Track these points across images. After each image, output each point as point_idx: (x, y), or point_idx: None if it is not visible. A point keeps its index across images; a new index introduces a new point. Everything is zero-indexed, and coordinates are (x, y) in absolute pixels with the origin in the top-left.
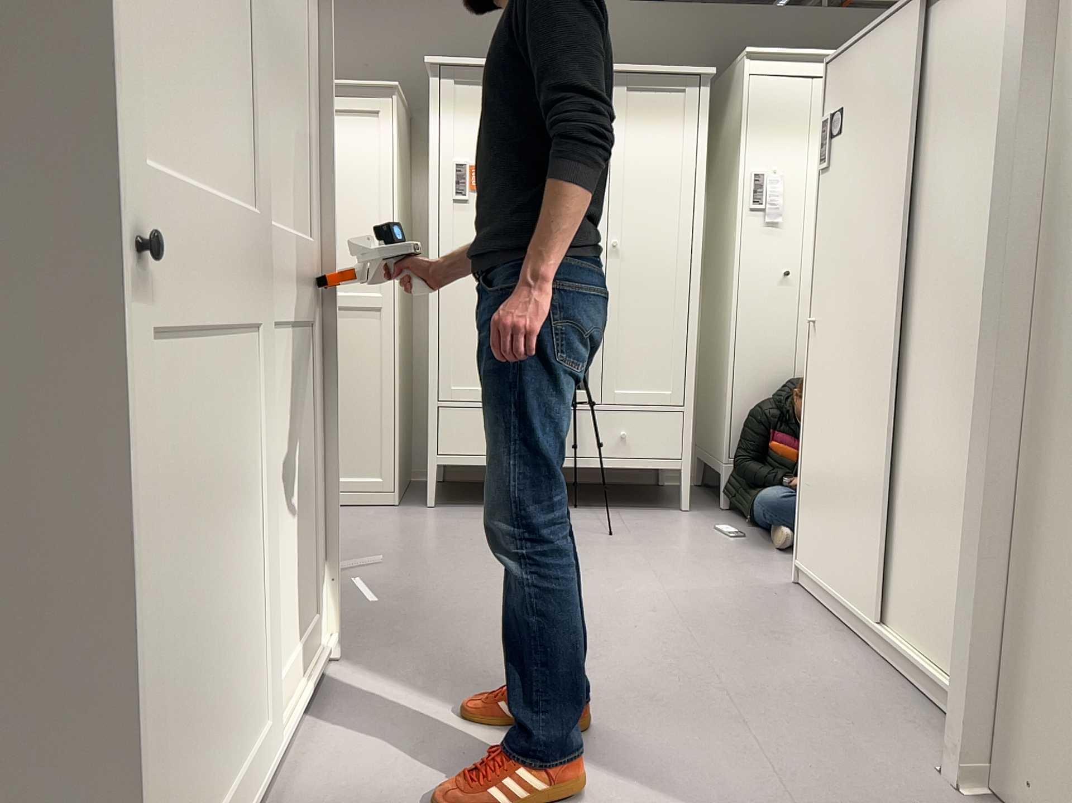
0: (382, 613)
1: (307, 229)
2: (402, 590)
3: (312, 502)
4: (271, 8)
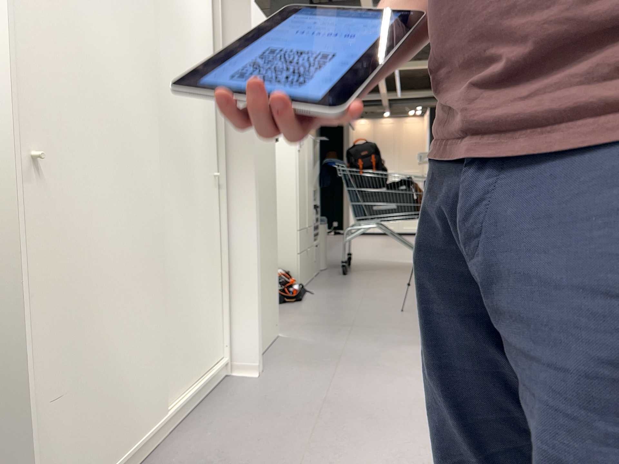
0: None
1: None
2: None
3: None
4: None
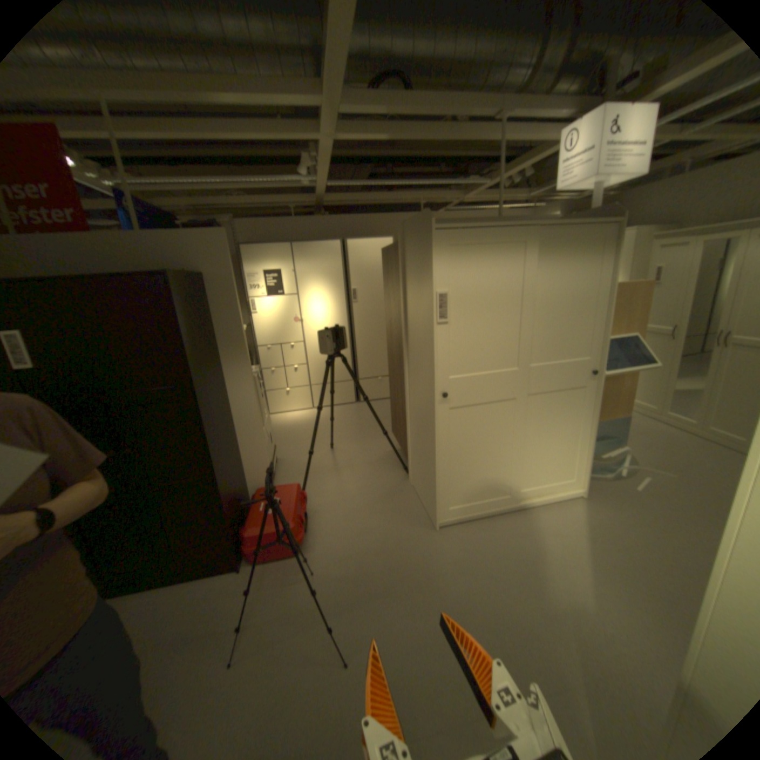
0: (635, 496)
1: (590, 354)
2: (663, 494)
3: (579, 444)
4: (558, 294)
